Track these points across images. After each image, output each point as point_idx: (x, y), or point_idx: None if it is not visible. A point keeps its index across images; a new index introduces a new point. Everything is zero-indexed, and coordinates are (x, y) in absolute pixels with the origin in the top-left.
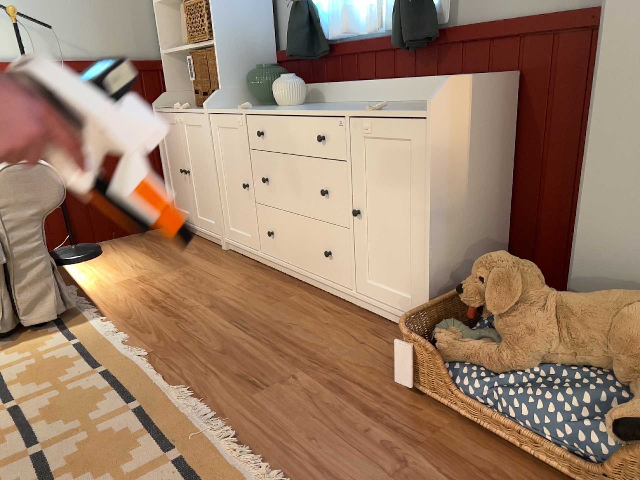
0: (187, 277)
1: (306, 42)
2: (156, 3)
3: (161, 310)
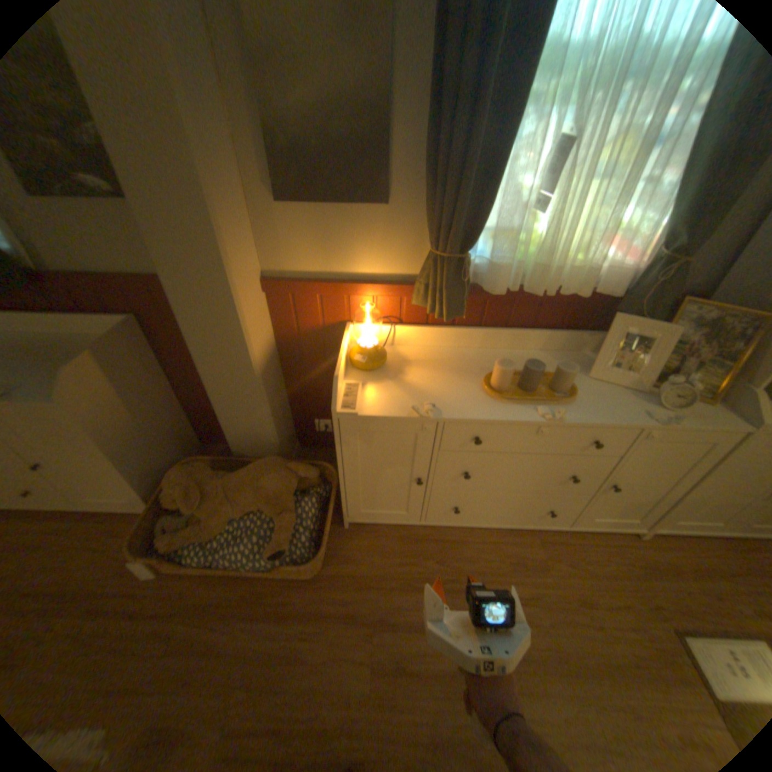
0: None
1: None
2: None
3: None
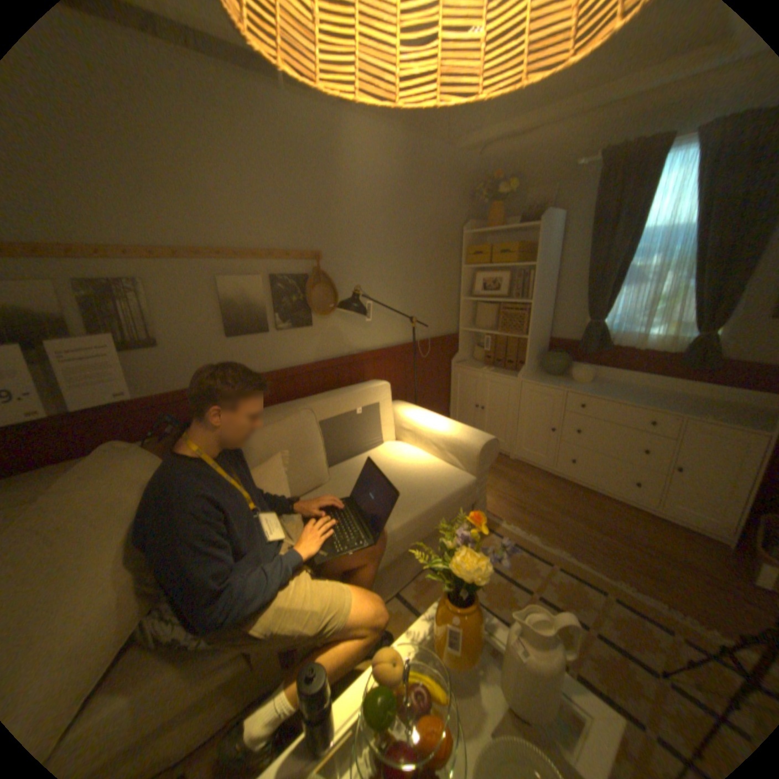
0: (515, 485)
1: (597, 344)
2: (462, 299)
3: (533, 516)
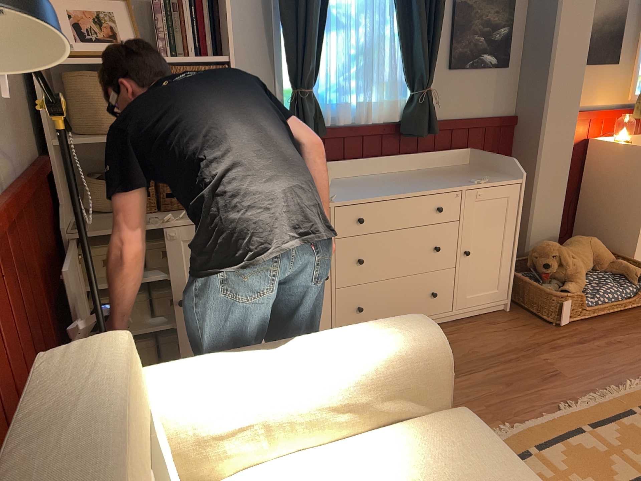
0: None
1: (315, 126)
2: None
3: None
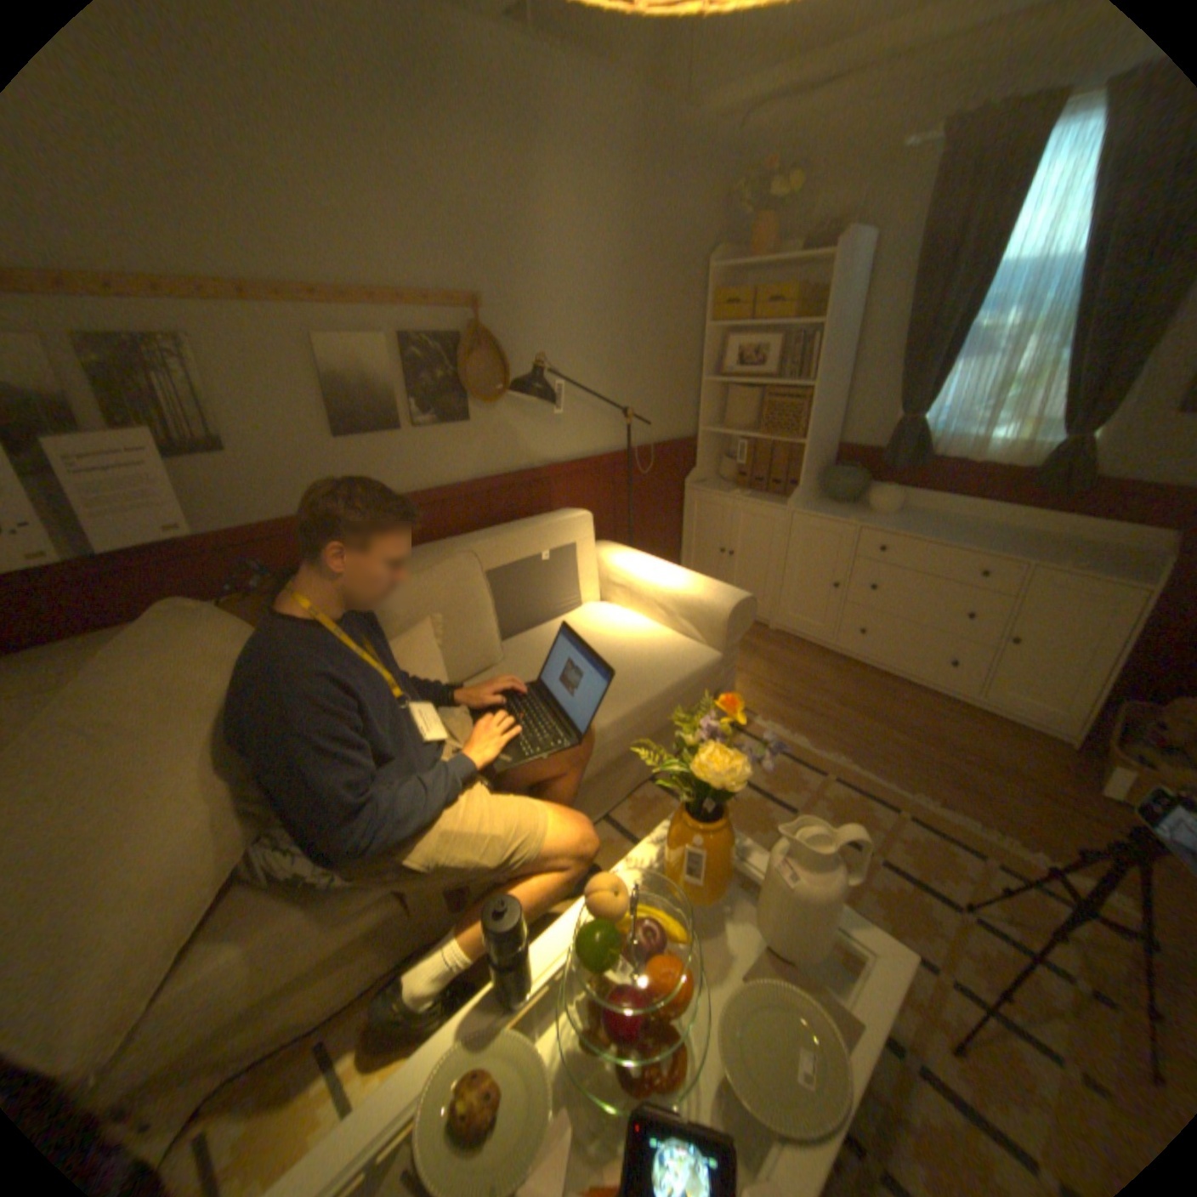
0: (776, 666)
1: (911, 454)
2: (704, 379)
3: (800, 709)
